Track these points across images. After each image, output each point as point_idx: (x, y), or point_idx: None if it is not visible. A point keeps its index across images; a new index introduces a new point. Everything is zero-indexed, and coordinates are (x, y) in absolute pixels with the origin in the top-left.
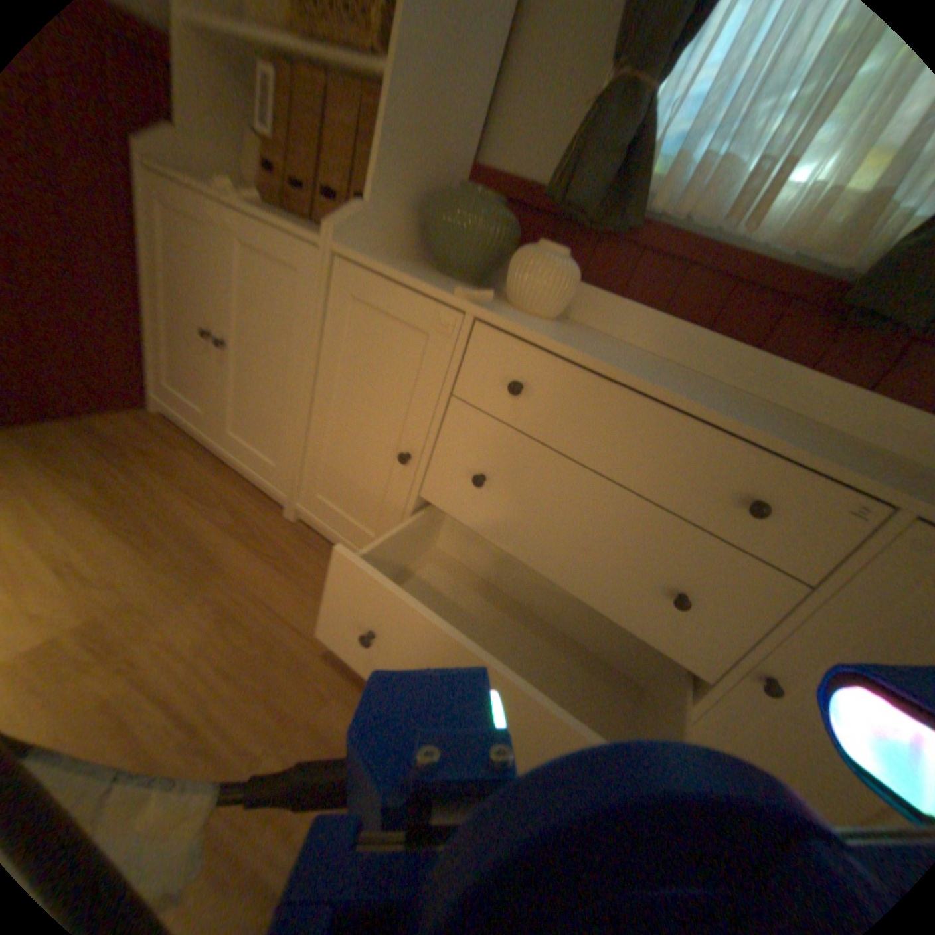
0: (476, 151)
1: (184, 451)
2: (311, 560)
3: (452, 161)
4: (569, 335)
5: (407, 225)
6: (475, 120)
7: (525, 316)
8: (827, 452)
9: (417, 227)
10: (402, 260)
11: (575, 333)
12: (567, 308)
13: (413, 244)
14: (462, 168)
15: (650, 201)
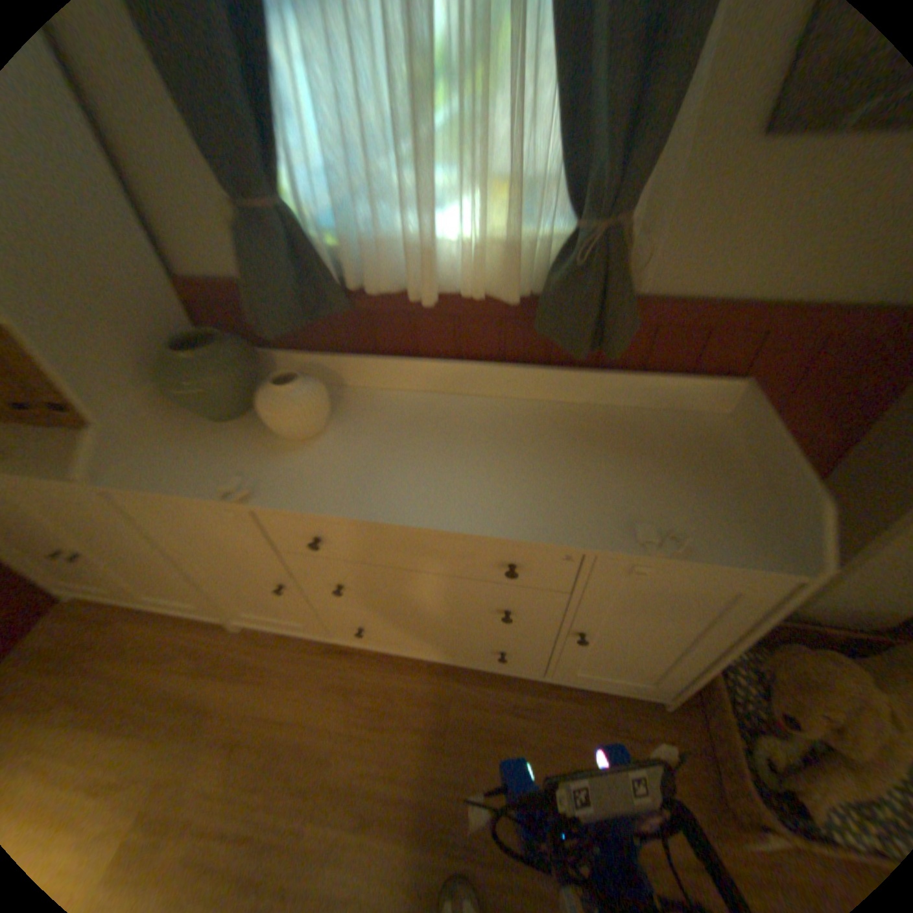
0: (163, 272)
1: (116, 620)
2: (267, 656)
3: (146, 308)
4: (337, 455)
5: (149, 400)
6: (138, 255)
7: (295, 452)
8: (541, 505)
9: (160, 390)
10: (168, 427)
11: (345, 440)
12: (328, 416)
13: (168, 403)
14: (162, 300)
15: (343, 284)
